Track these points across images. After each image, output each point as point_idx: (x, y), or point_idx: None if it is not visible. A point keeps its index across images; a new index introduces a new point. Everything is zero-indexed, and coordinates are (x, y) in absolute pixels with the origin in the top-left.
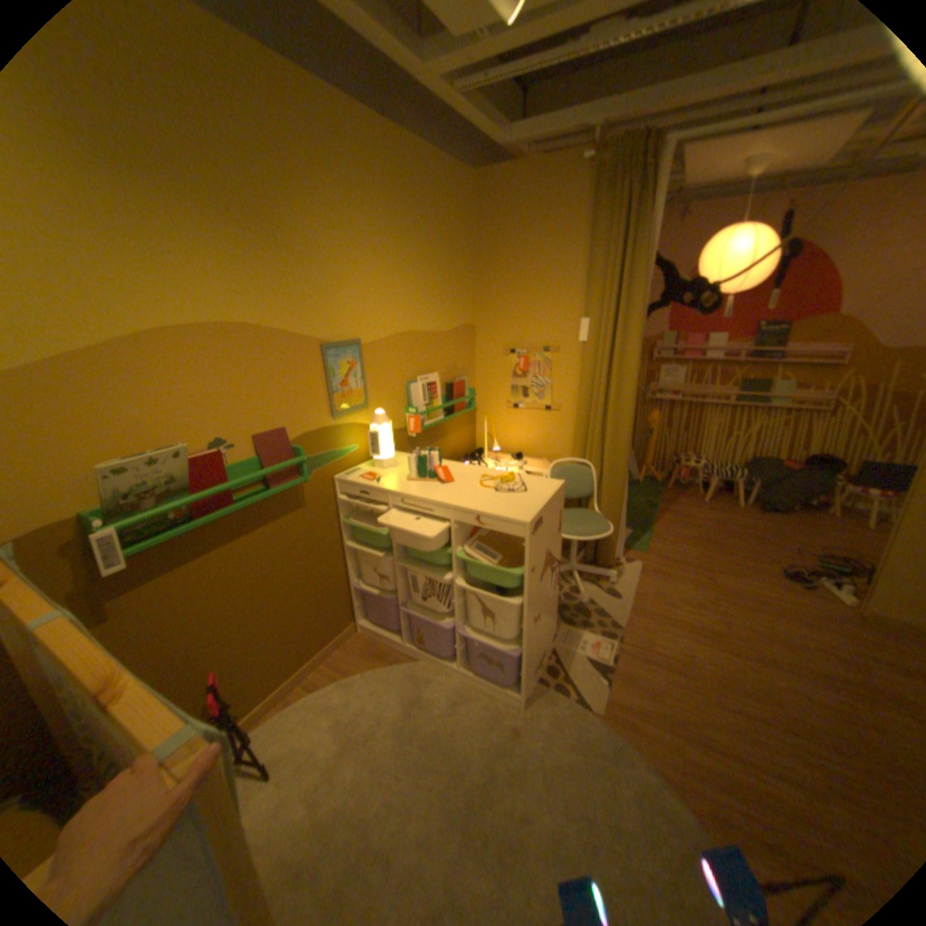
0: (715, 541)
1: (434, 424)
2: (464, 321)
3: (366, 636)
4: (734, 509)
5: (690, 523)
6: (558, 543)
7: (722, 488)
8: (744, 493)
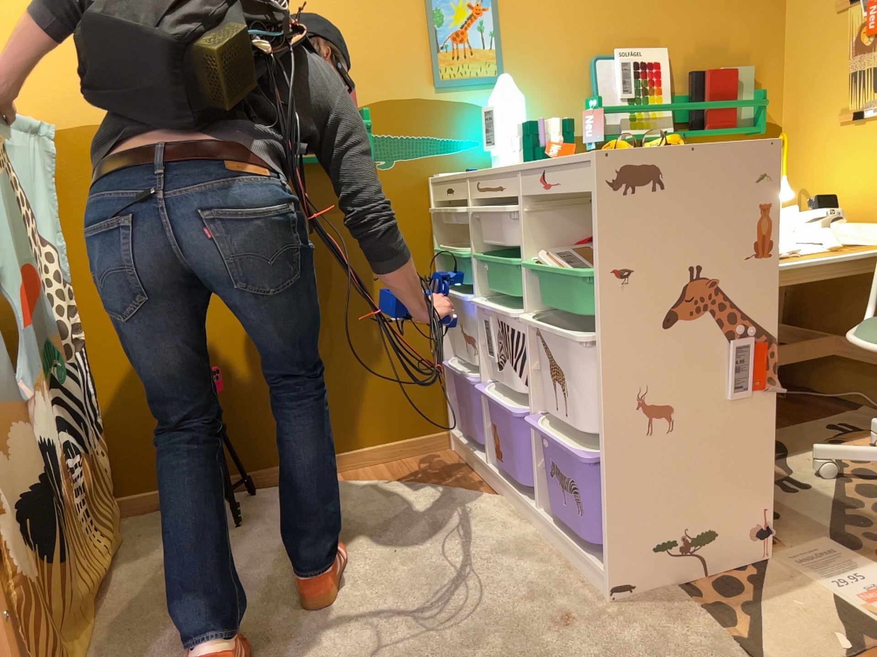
0: None
1: (643, 136)
2: None
3: (457, 454)
4: None
5: None
6: (757, 287)
7: None
8: None
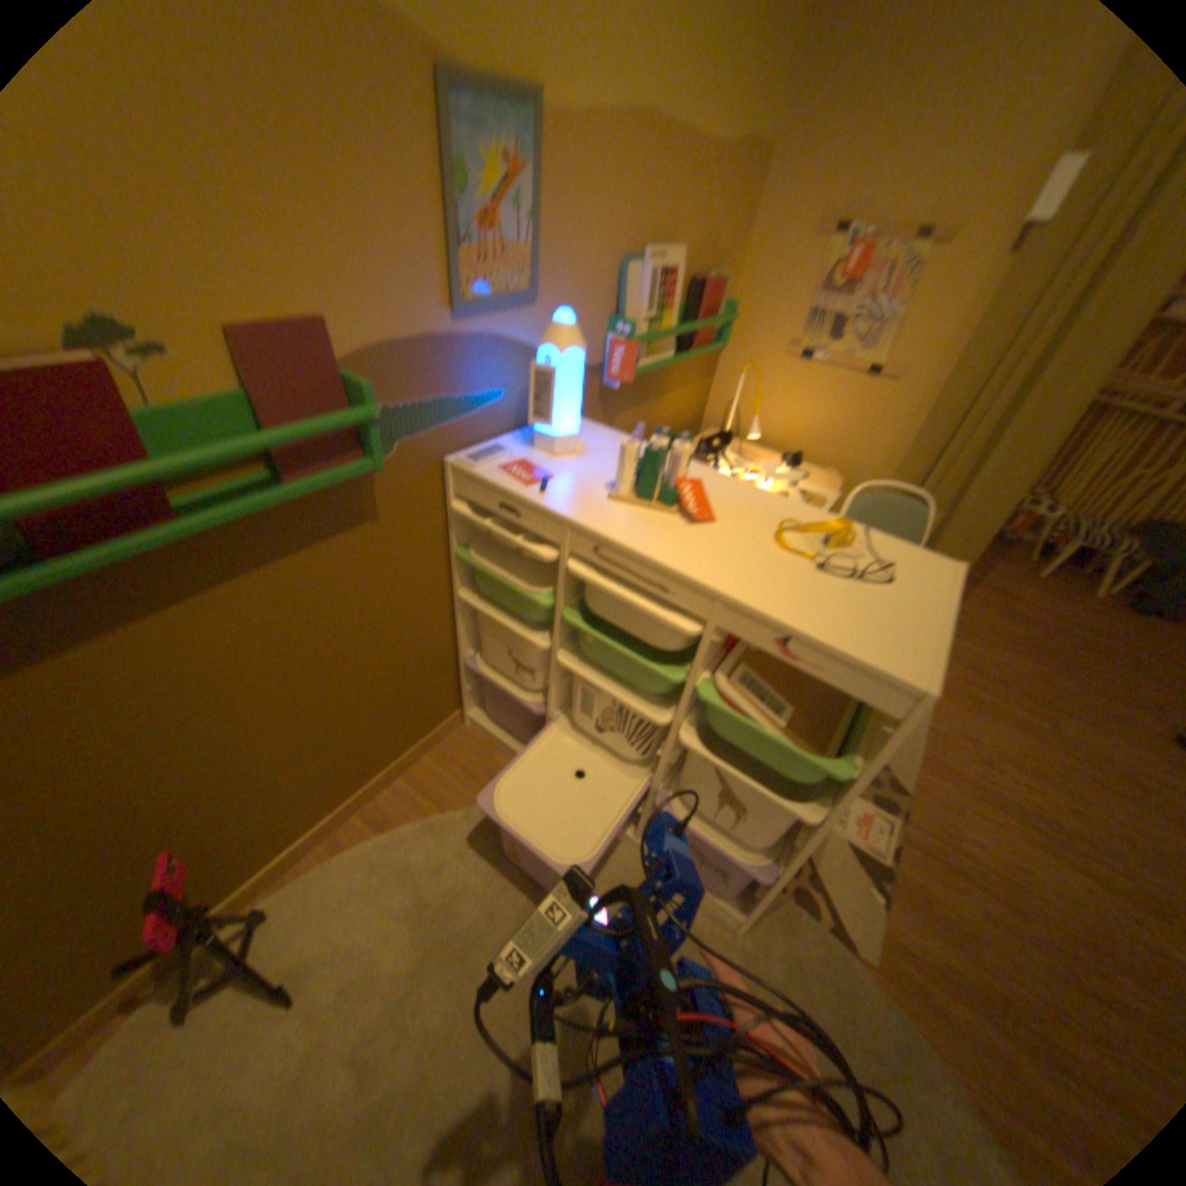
0: (1059, 654)
1: (659, 365)
2: (764, 127)
3: (481, 734)
4: (1088, 599)
5: (1018, 612)
6: None
7: (1067, 557)
8: (1102, 571)
